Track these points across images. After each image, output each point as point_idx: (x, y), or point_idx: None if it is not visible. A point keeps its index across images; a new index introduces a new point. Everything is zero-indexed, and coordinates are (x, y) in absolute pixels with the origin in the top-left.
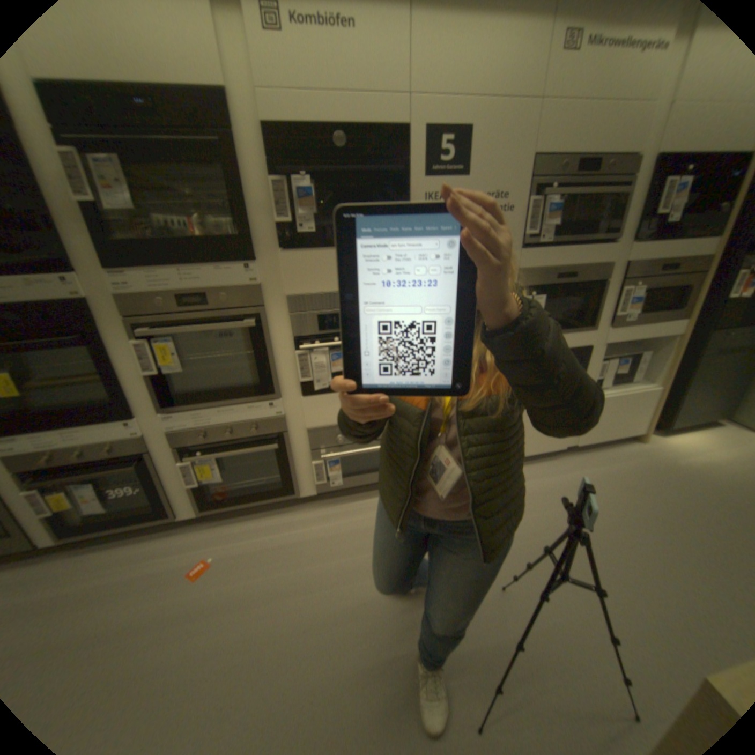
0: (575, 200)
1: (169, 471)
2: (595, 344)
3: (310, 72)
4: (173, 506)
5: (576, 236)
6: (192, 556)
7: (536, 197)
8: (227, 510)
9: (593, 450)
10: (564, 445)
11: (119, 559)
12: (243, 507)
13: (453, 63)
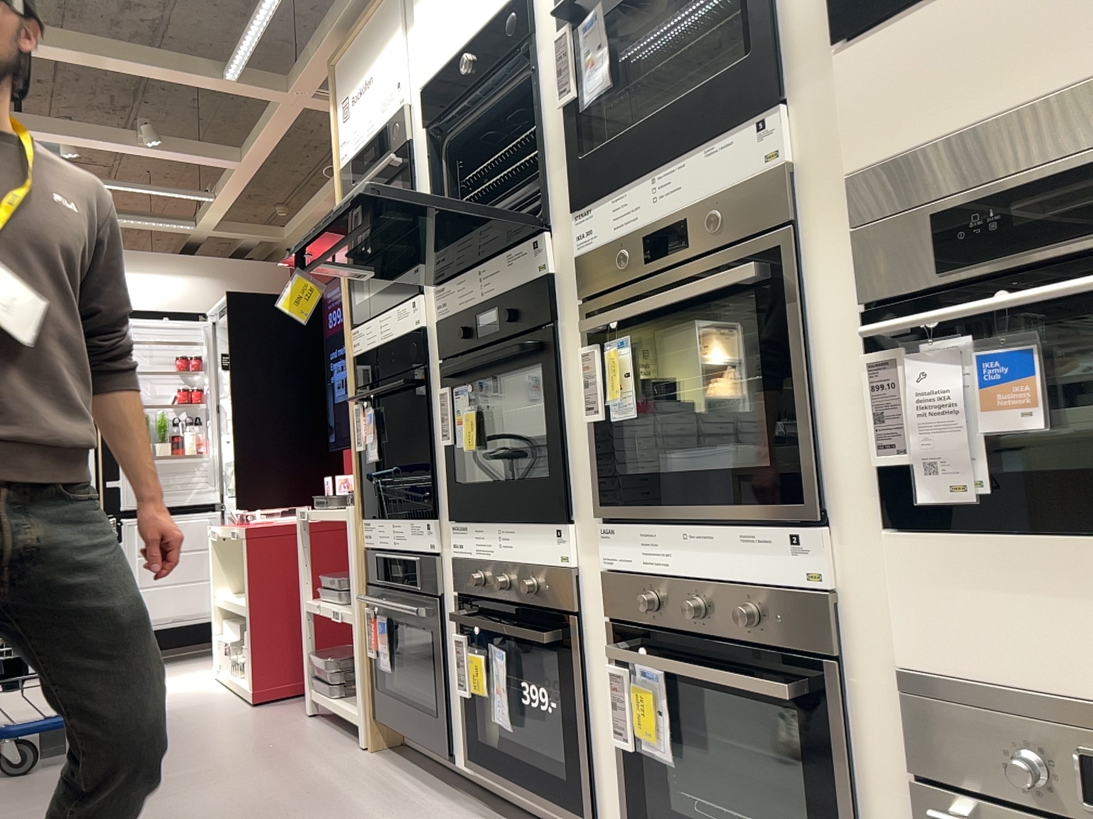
0: None
1: (604, 681)
2: None
3: None
4: (602, 791)
5: None
6: None
7: None
8: None
9: None
10: None
11: None
12: None
13: None
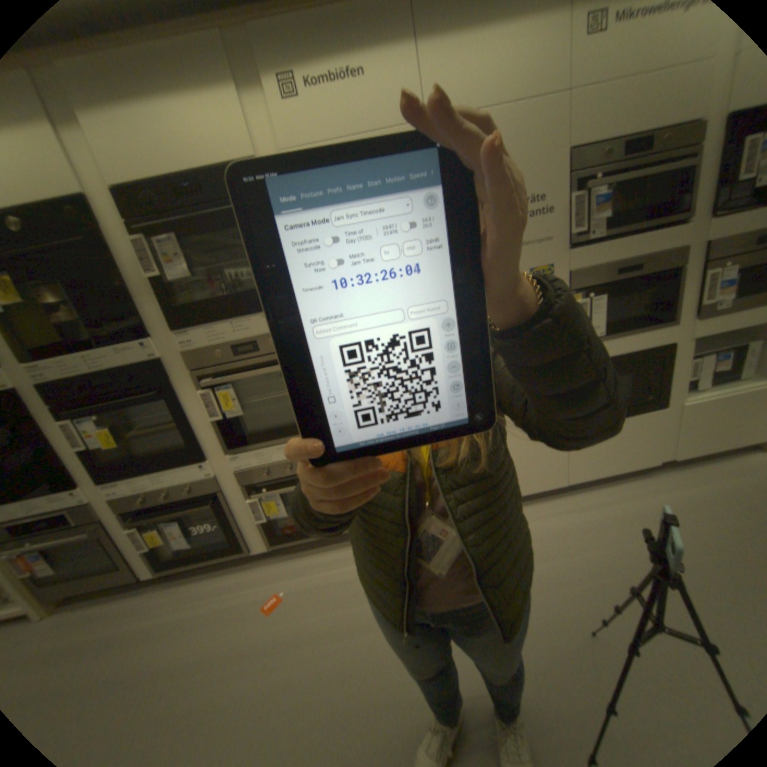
0: (626, 186)
1: (240, 508)
2: (679, 341)
3: (325, 124)
4: (246, 542)
5: (633, 225)
6: (265, 590)
7: (578, 192)
8: (295, 545)
9: (699, 464)
10: (657, 460)
11: (204, 593)
12: (310, 541)
13: (464, 80)
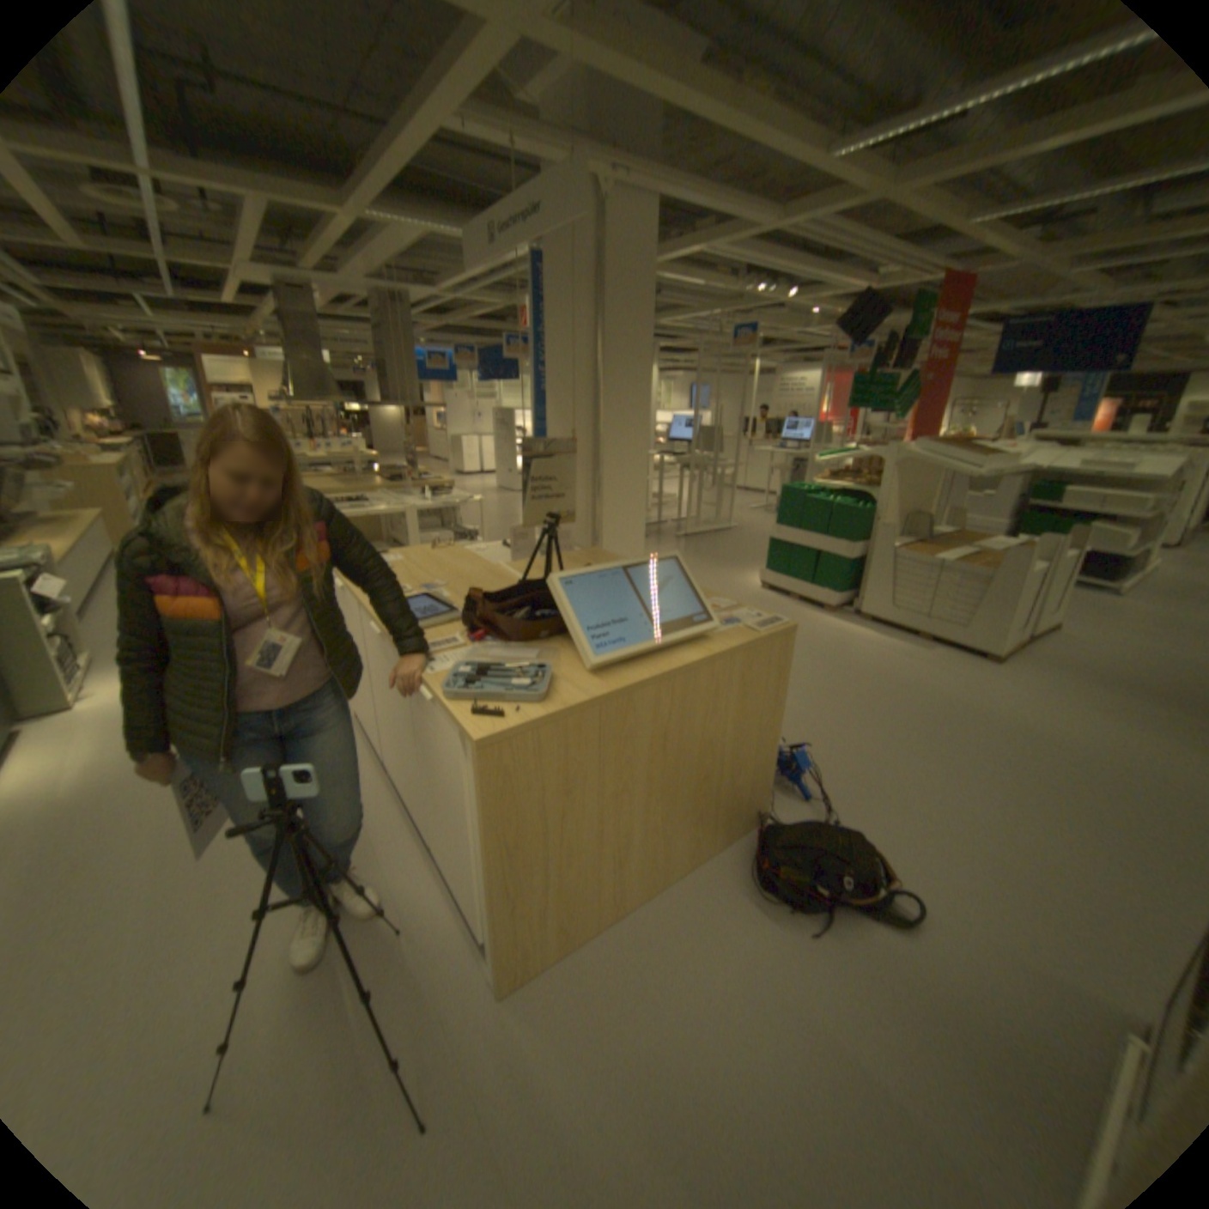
0: None
1: None
2: None
3: None
4: None
5: None
6: None
7: None
8: None
9: None
10: None
11: None
12: None
13: None
